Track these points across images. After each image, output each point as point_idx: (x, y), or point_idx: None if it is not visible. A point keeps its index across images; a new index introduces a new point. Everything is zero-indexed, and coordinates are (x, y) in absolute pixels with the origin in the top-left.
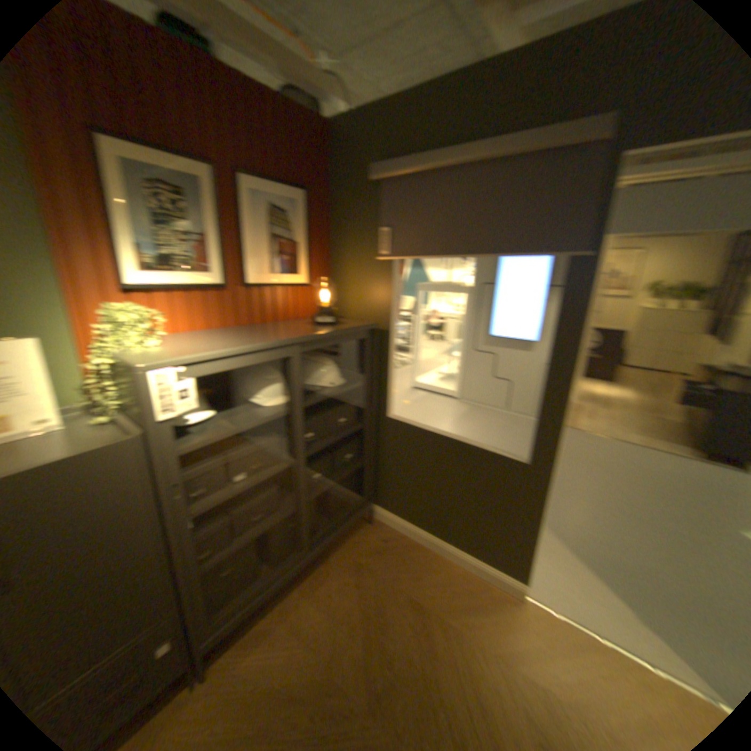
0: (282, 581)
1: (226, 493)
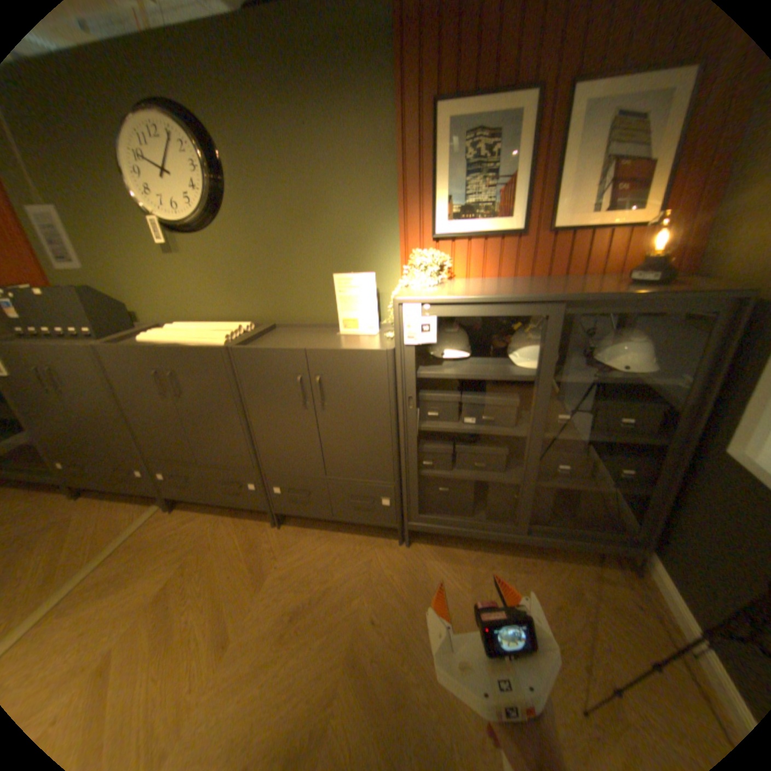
0: (487, 537)
1: (454, 428)
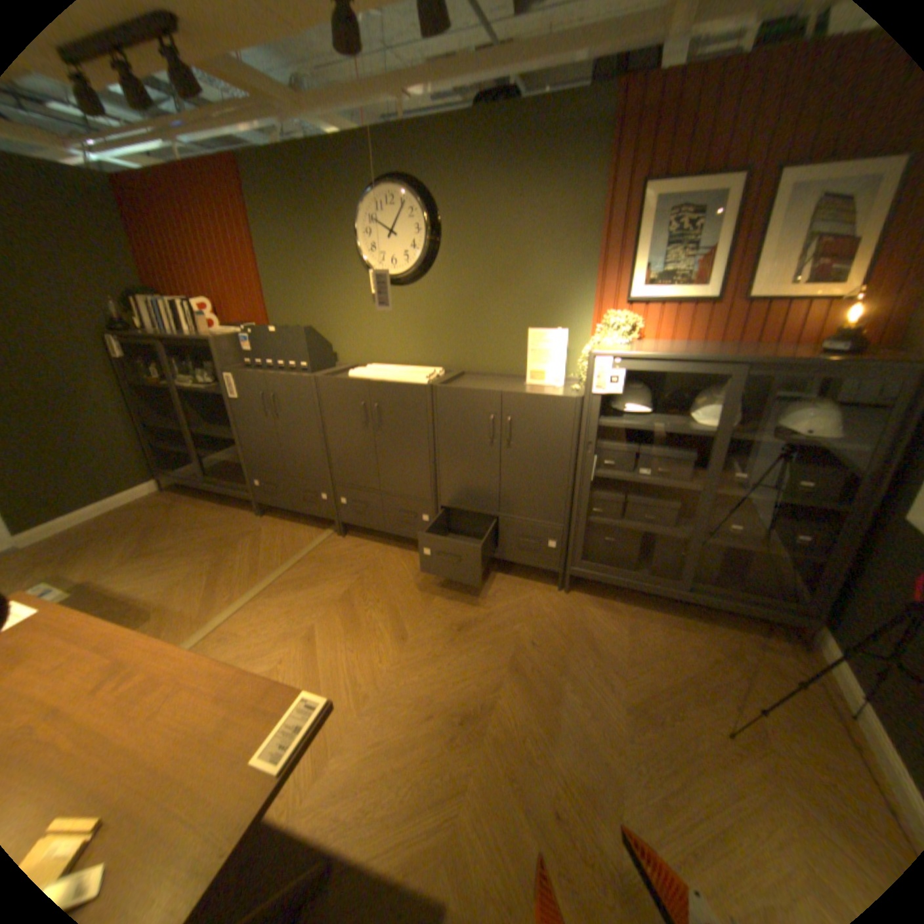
0: (649, 590)
1: (629, 477)
